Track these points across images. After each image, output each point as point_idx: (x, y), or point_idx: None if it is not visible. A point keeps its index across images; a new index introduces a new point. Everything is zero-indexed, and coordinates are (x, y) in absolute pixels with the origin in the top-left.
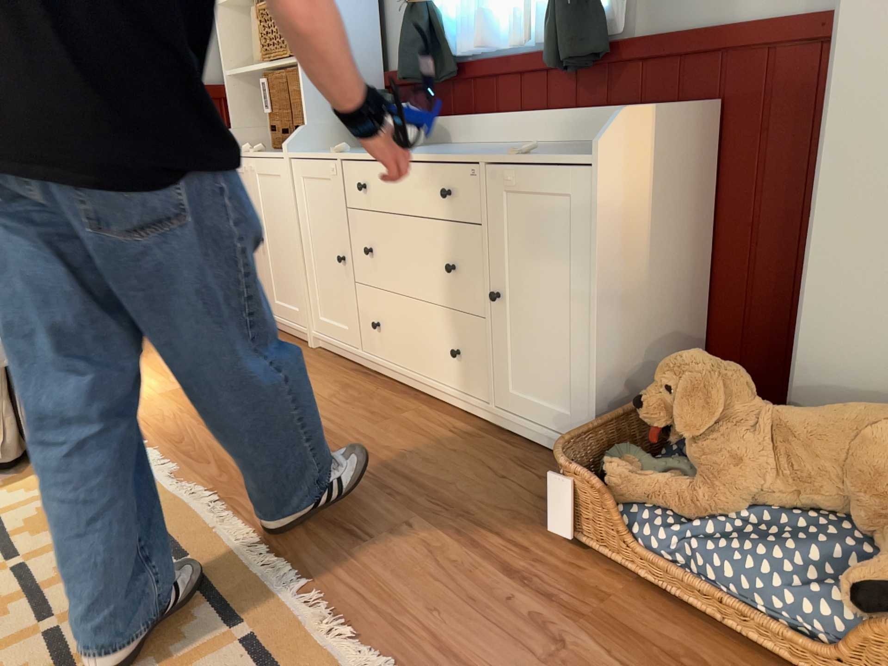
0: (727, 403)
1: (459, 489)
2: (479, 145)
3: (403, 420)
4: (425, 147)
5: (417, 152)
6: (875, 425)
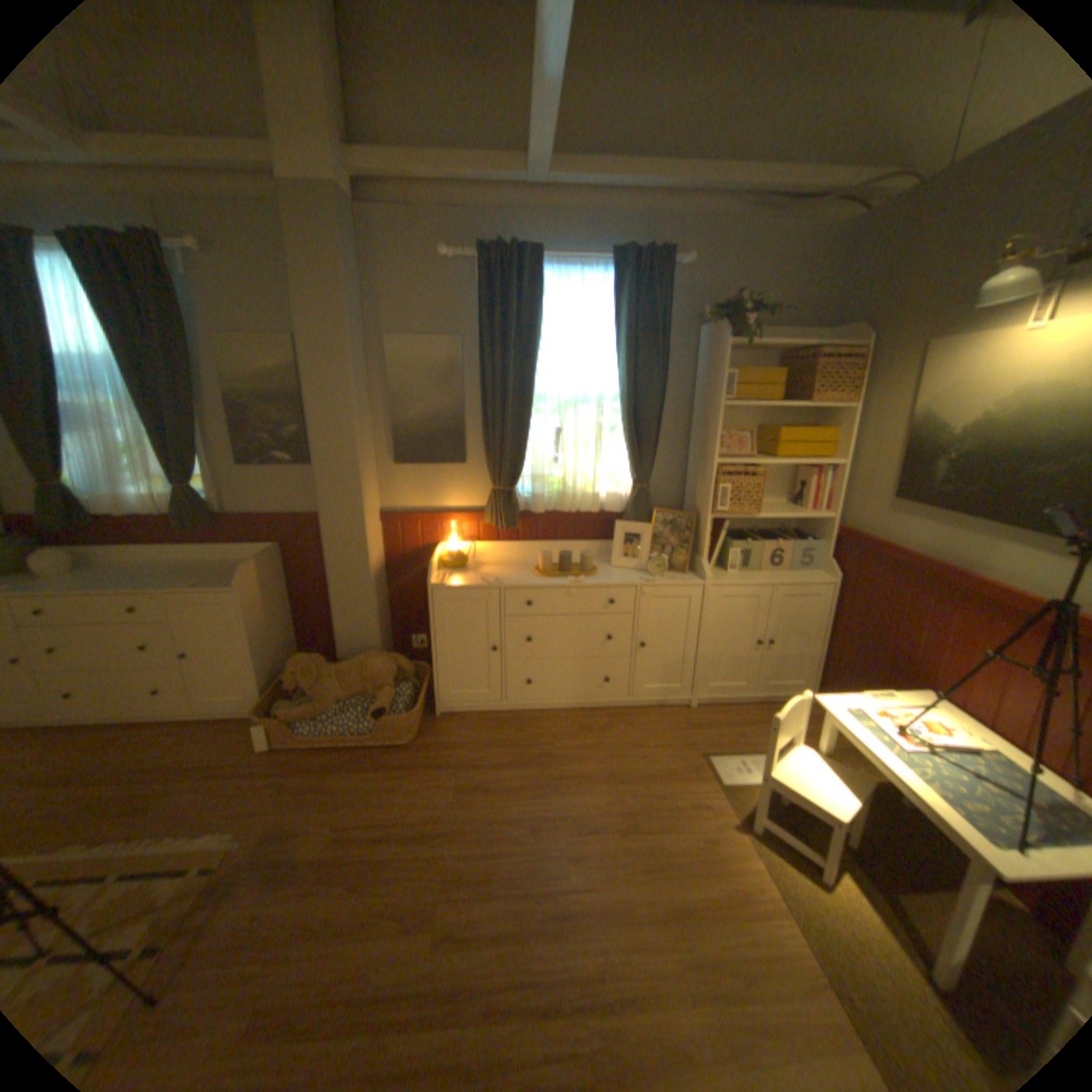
0: (317, 672)
1: (193, 761)
2: (126, 567)
3: (122, 745)
4: (80, 574)
5: (92, 587)
6: (366, 662)
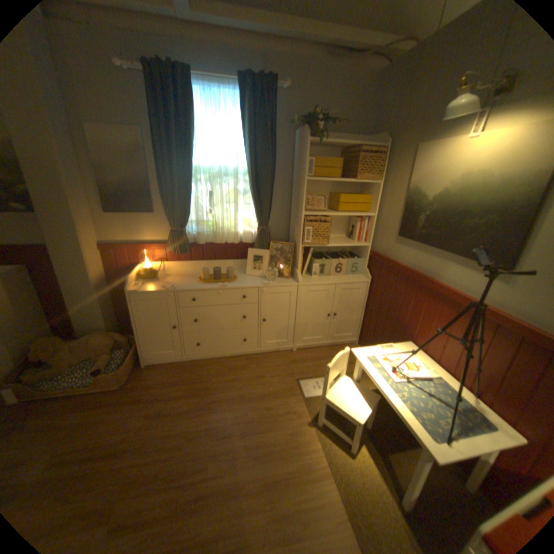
0: (54, 348)
1: None
2: None
3: None
4: None
5: None
6: (90, 340)
